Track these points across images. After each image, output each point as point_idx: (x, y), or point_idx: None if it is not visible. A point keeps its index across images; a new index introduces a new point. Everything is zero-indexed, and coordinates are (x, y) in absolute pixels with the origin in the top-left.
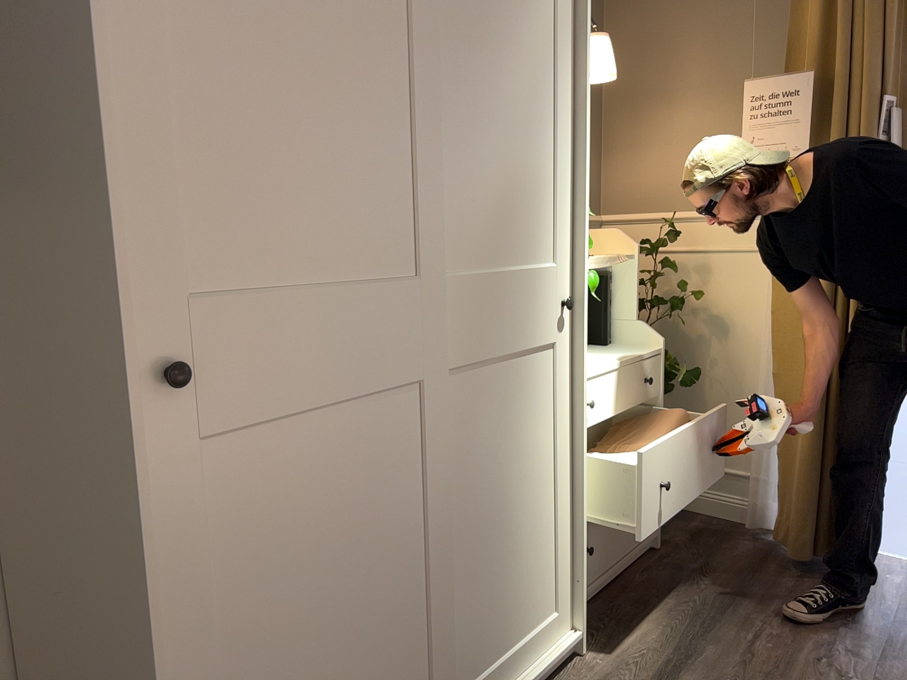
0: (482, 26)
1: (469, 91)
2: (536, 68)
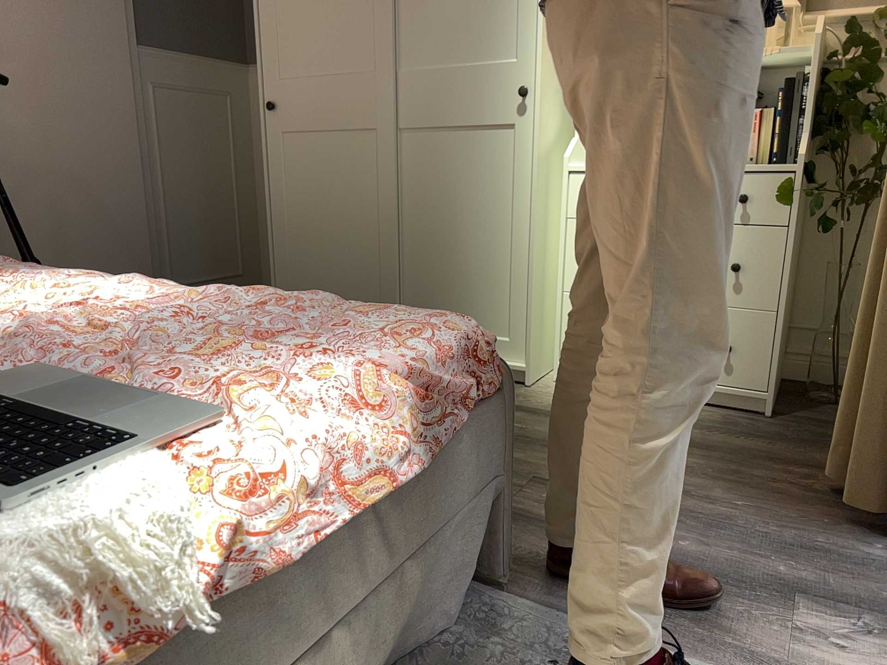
0: None
1: None
2: None
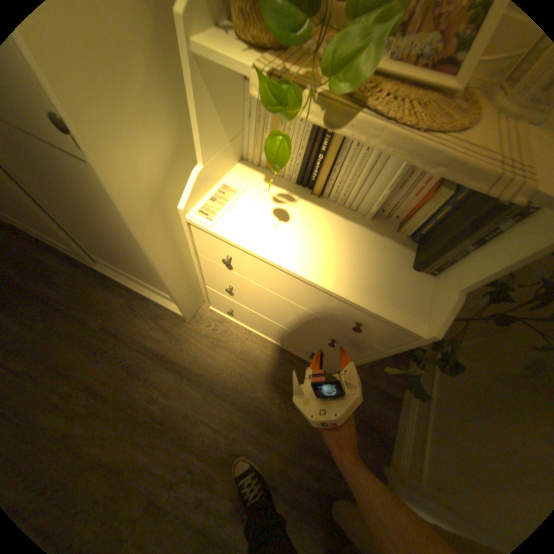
0: None
1: None
2: None
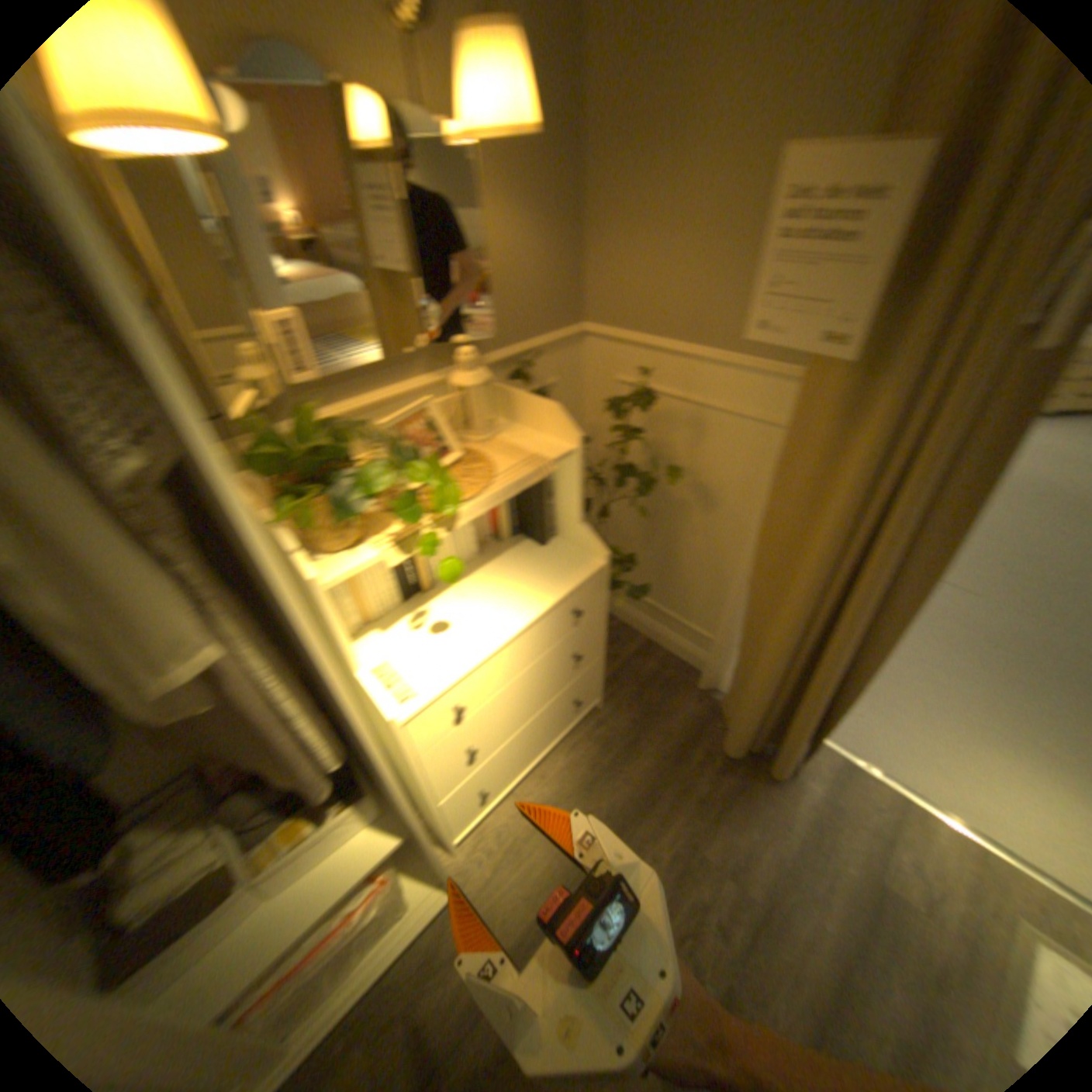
0: None
1: None
2: None
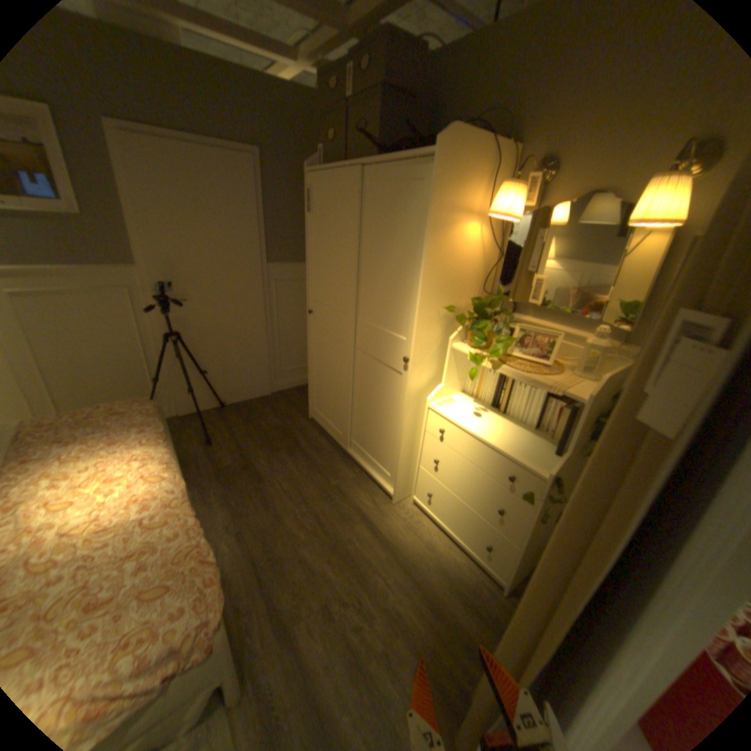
0: (381, 219)
1: (373, 249)
2: (409, 233)
